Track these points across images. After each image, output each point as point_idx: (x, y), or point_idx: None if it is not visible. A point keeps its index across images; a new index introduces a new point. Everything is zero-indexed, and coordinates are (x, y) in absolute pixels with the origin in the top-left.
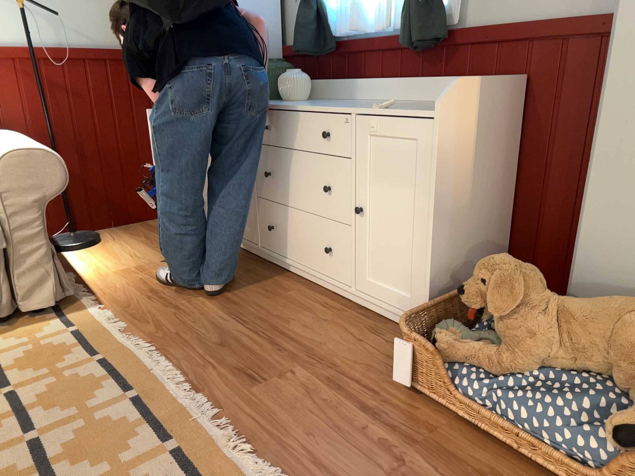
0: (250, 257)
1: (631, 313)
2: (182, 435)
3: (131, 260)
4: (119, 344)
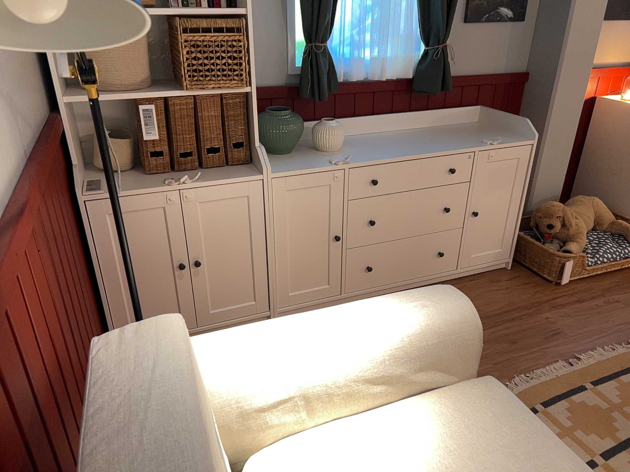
0: None
1: (592, 203)
2: (625, 365)
3: None
4: None
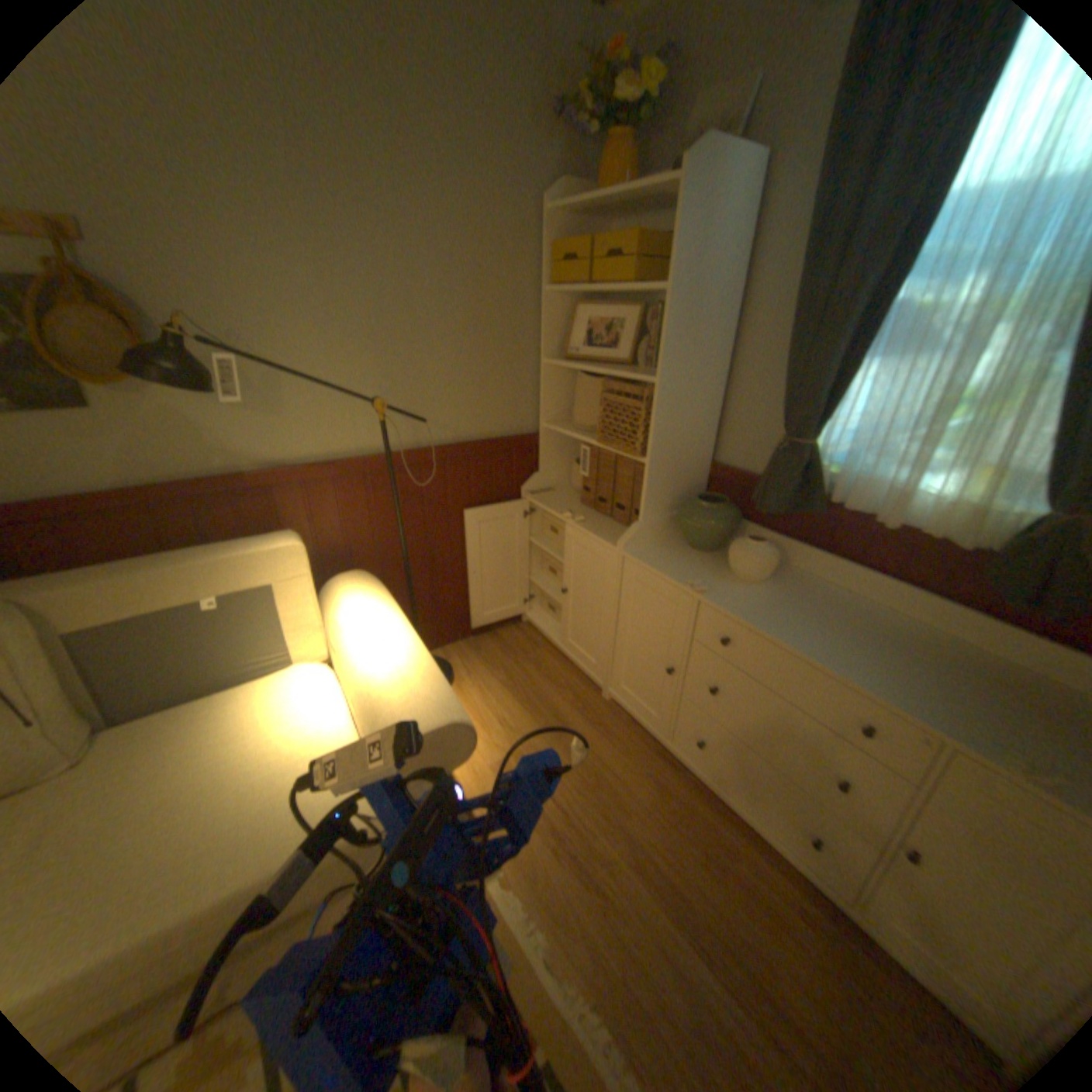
0: (652, 745)
1: None
2: None
3: (503, 733)
4: (558, 1011)
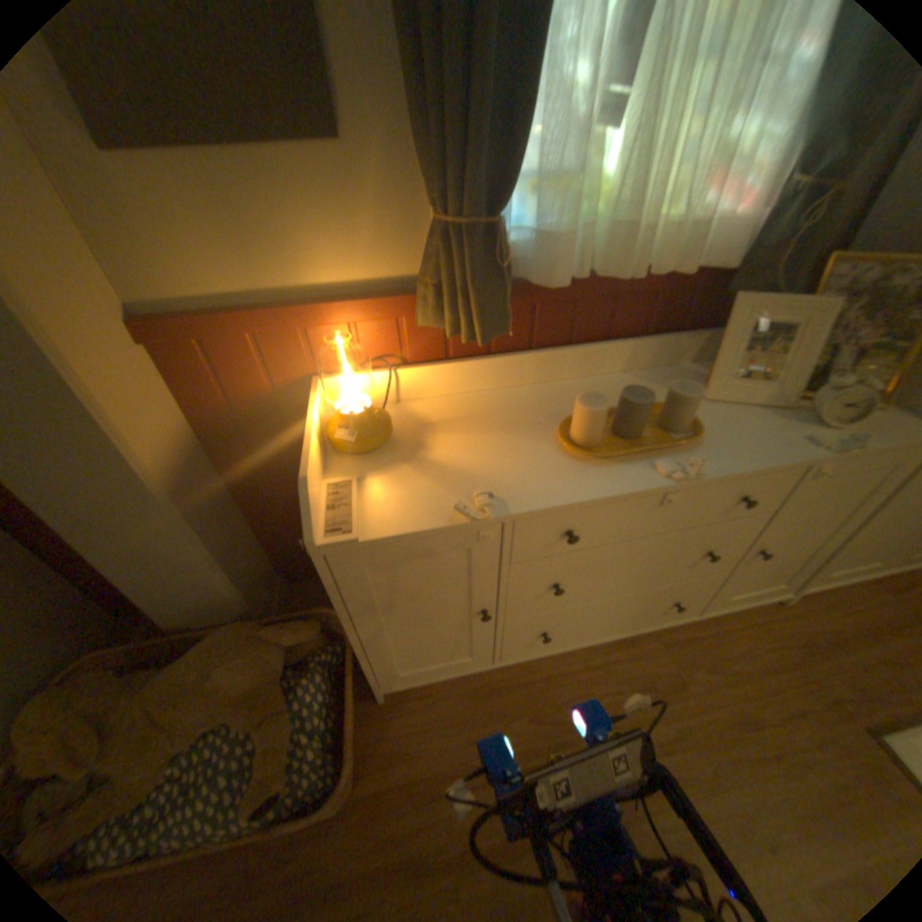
0: None
1: (212, 674)
2: None
3: None
4: None
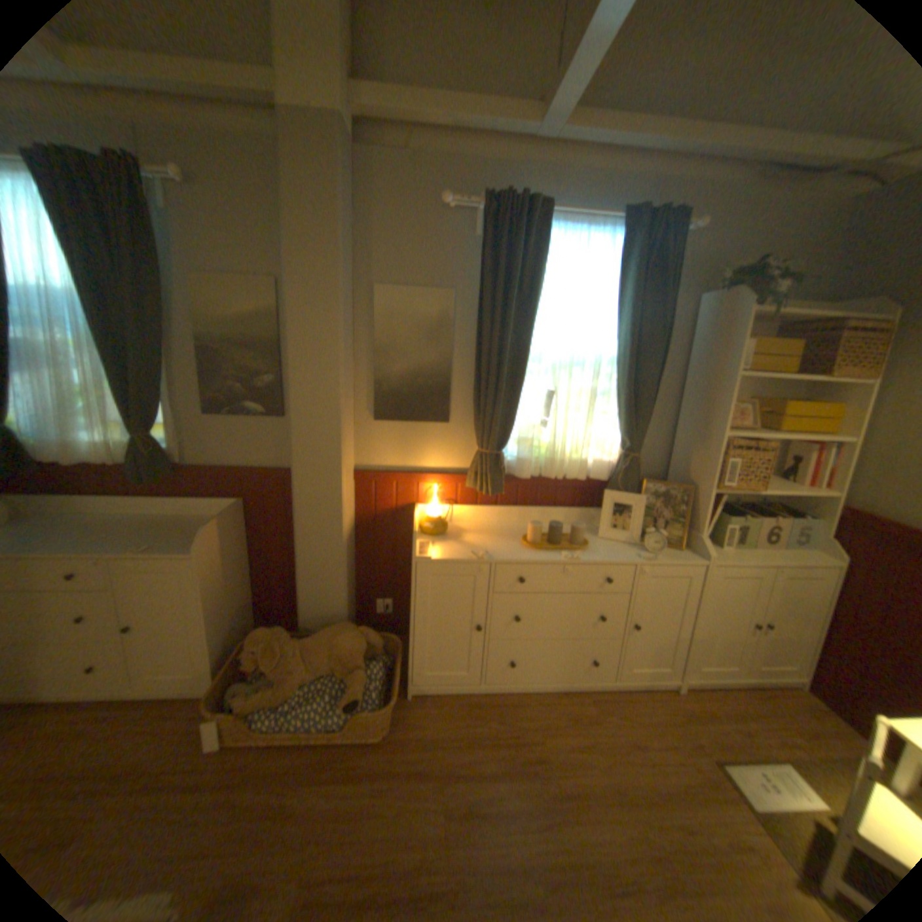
0: None
1: (335, 640)
2: None
3: None
4: None
